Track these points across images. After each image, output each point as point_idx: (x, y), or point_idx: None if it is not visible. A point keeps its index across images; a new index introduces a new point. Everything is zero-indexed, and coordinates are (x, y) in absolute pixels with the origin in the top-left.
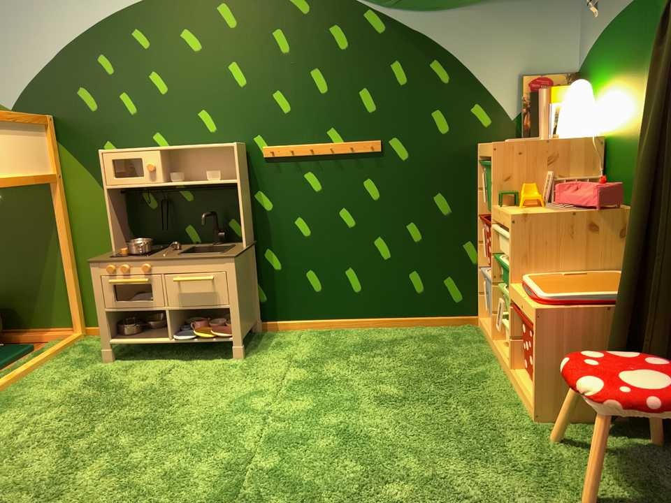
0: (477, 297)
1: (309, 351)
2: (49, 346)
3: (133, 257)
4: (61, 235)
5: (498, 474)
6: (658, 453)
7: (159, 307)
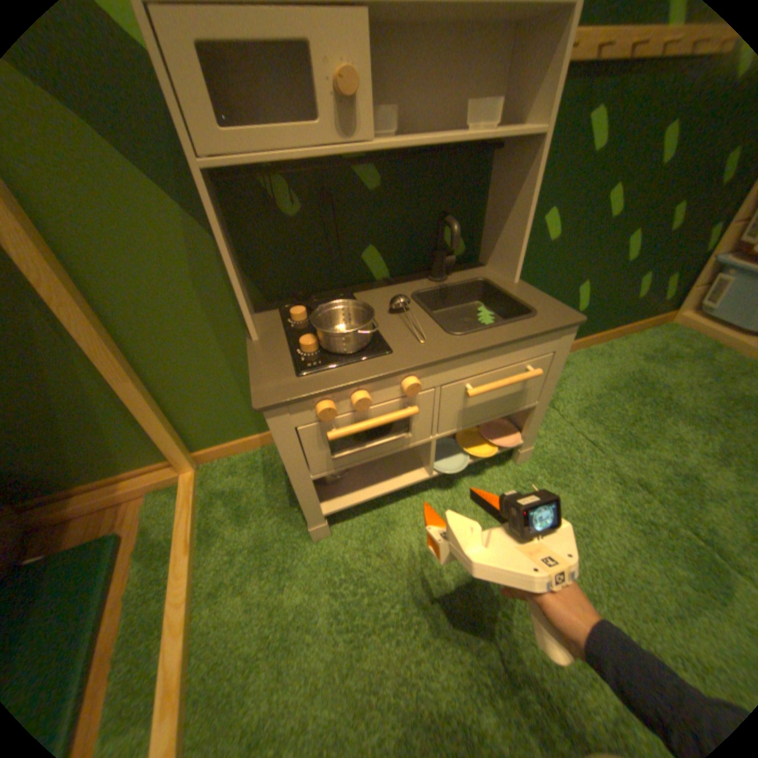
0: (689, 292)
1: (578, 413)
2: (154, 521)
3: (353, 360)
4: (70, 317)
5: None
6: None
7: (424, 439)
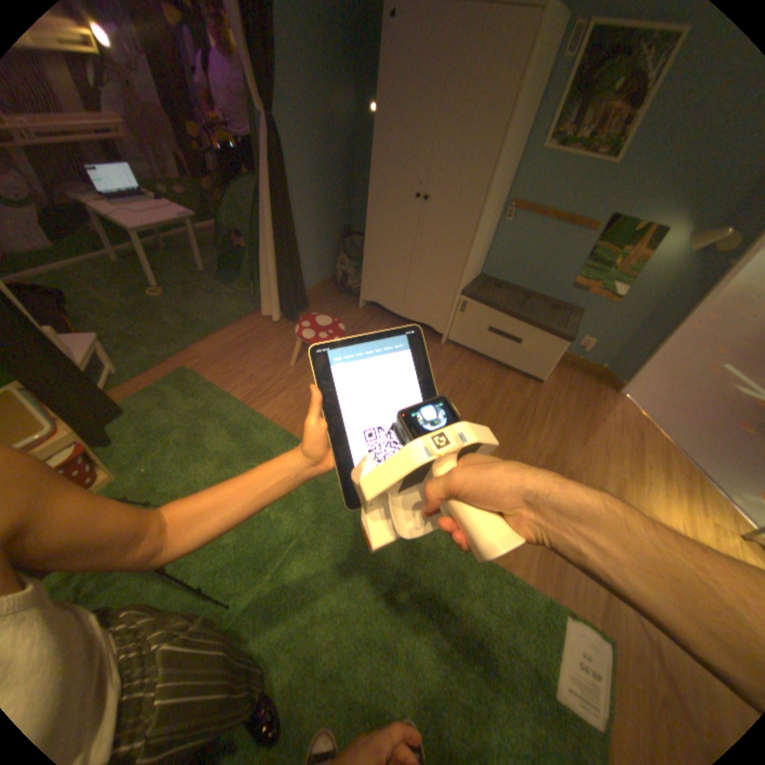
0: None
1: None
2: None
3: None
4: None
5: (189, 460)
6: (116, 427)
7: None
